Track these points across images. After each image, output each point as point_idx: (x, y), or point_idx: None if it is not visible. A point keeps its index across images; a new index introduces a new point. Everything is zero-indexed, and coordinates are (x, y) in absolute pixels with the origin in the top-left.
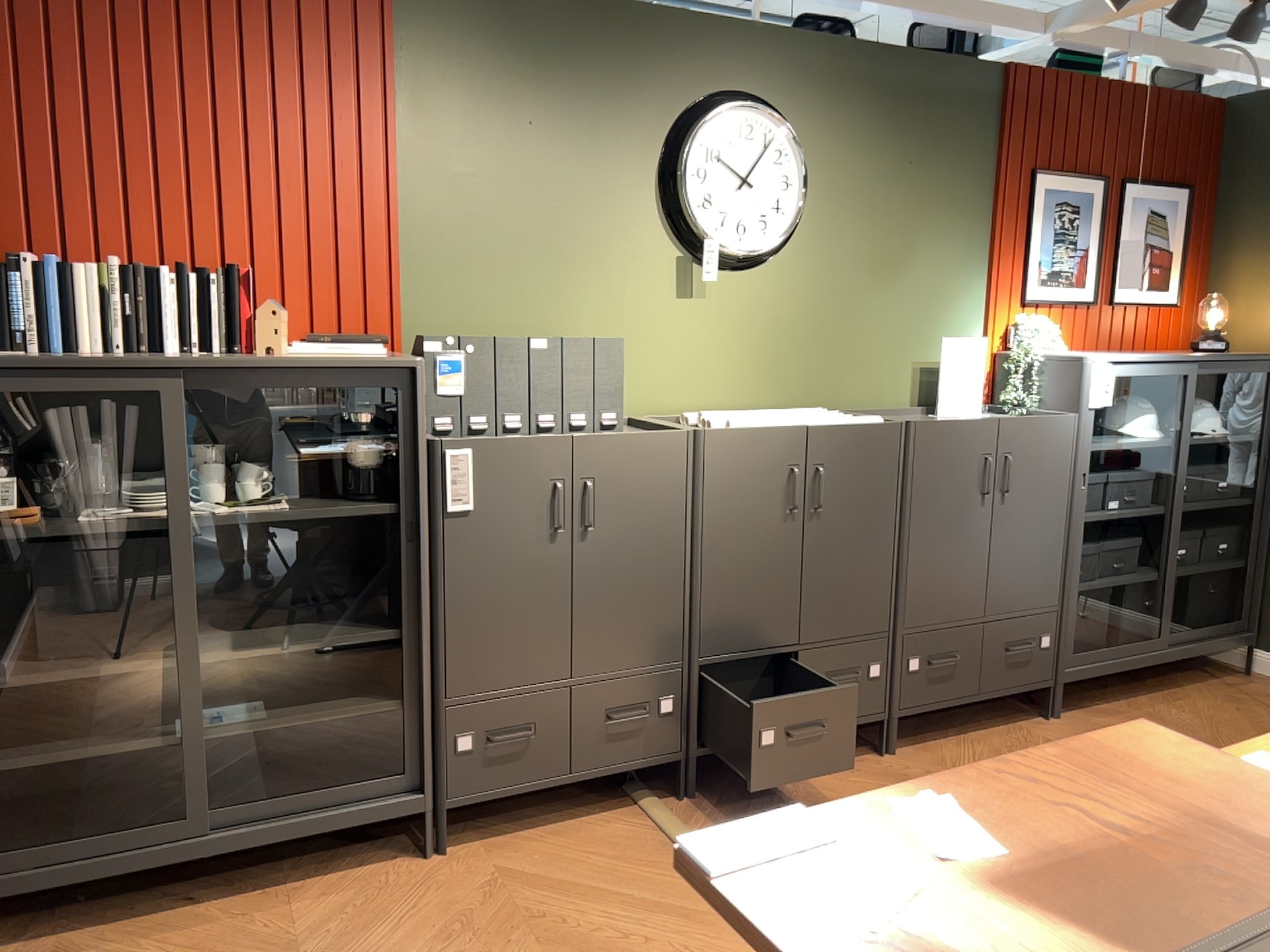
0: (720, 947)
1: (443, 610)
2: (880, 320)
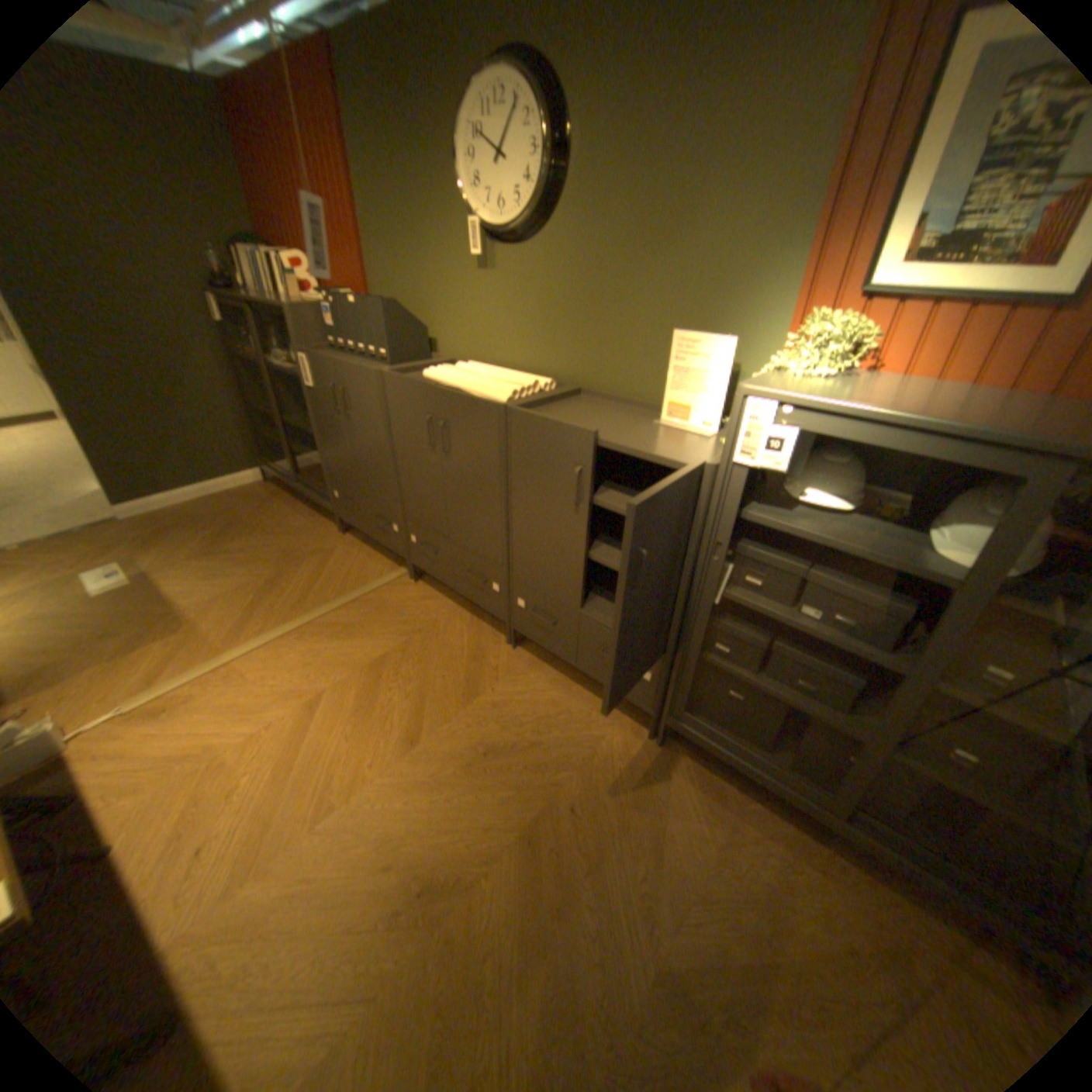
0: (278, 616)
1: (319, 432)
2: (642, 302)
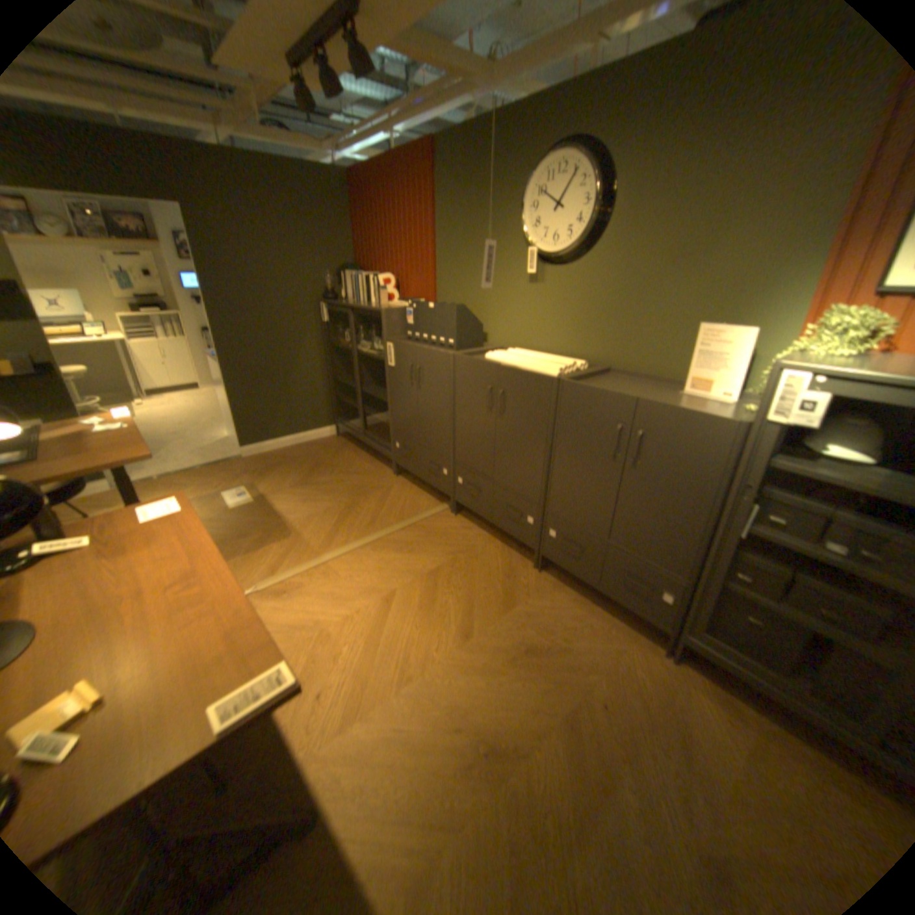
0: (356, 531)
1: (392, 398)
2: (668, 302)
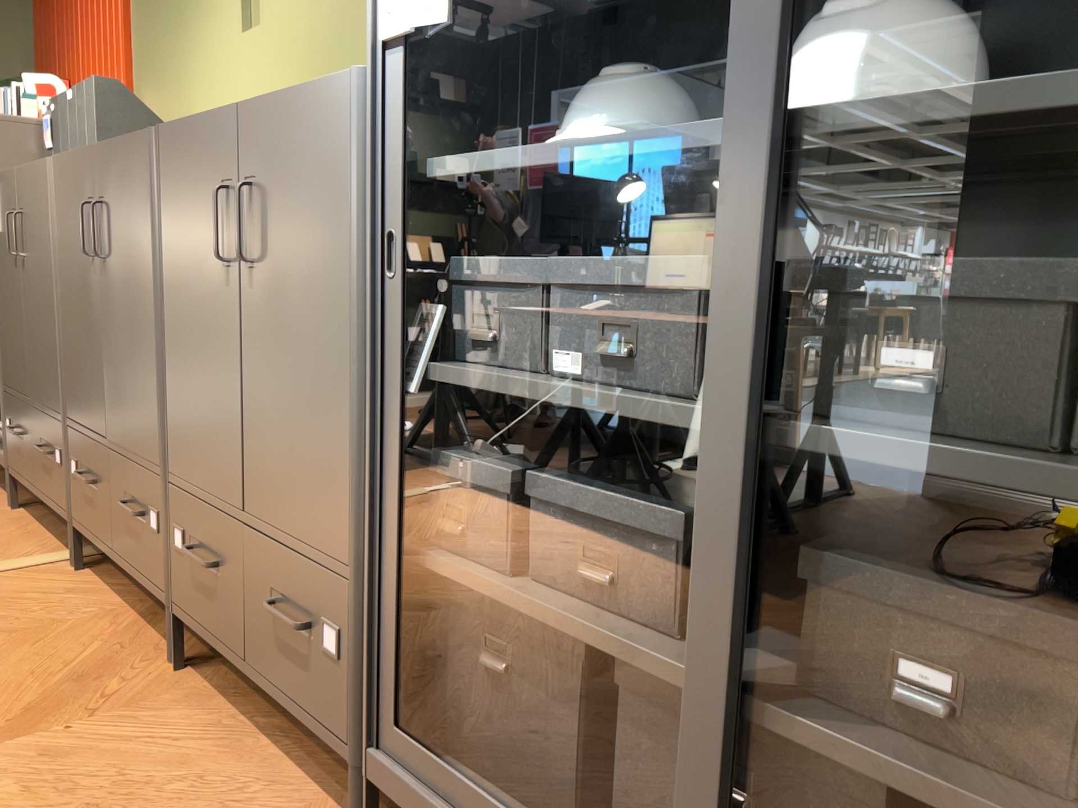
0: None
1: None
2: None
